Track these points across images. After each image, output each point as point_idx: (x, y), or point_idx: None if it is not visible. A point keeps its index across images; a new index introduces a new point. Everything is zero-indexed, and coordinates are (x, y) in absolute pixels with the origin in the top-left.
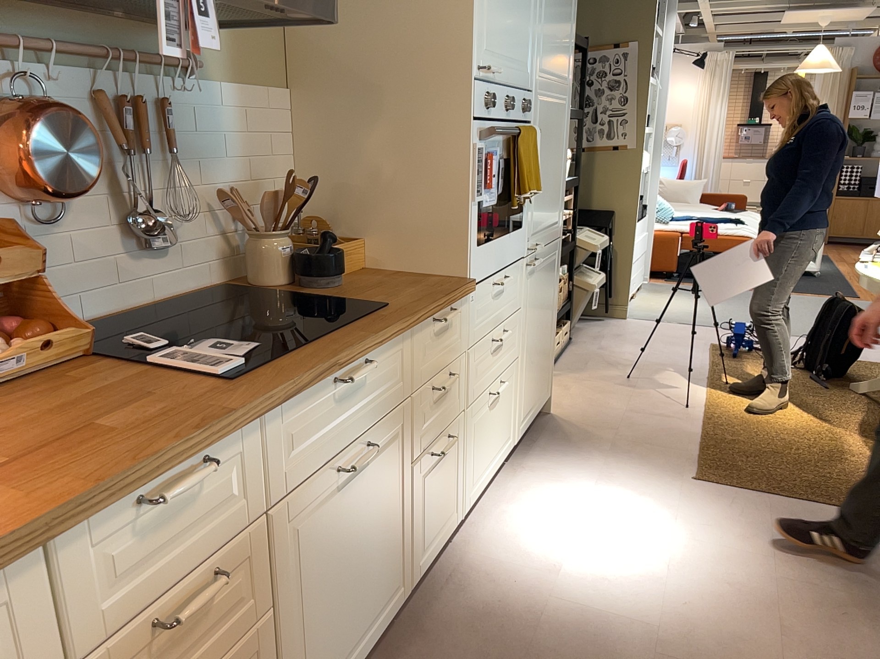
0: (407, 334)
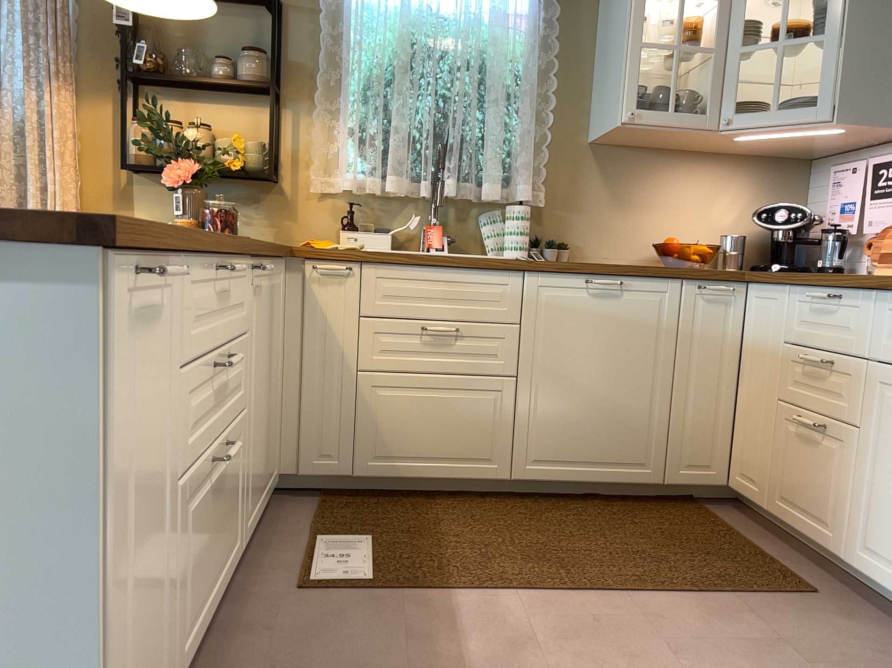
0: None
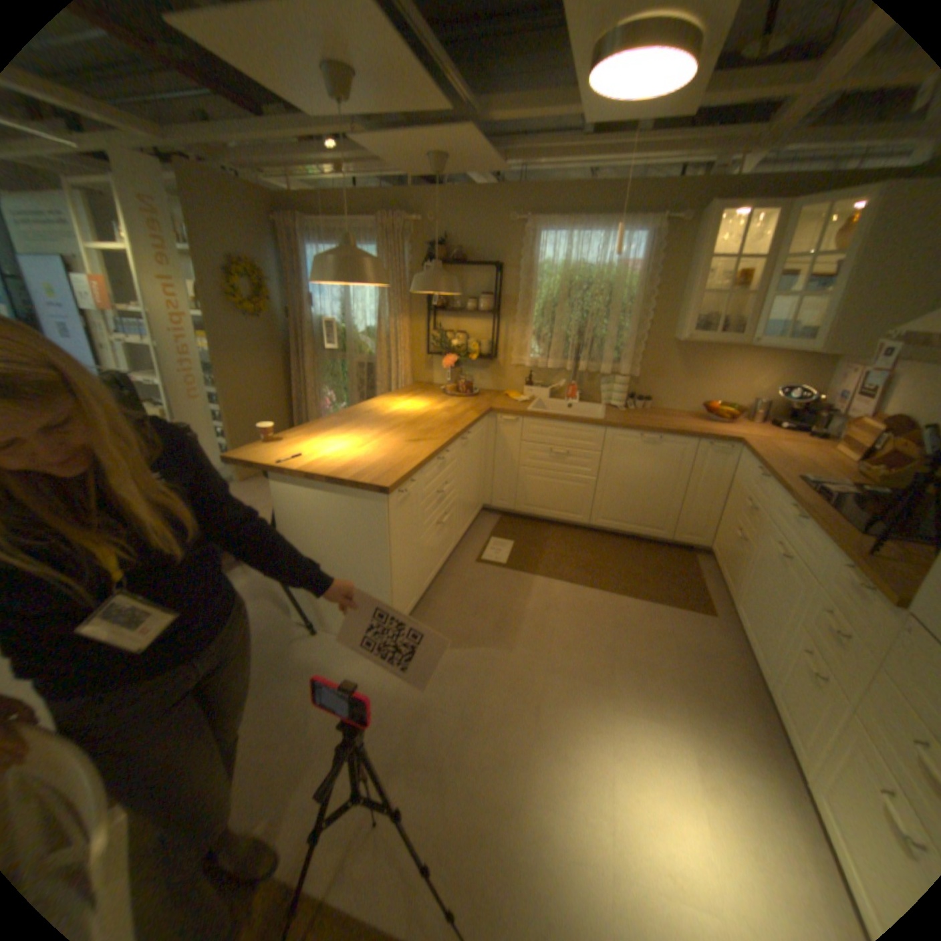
0: (838, 549)
